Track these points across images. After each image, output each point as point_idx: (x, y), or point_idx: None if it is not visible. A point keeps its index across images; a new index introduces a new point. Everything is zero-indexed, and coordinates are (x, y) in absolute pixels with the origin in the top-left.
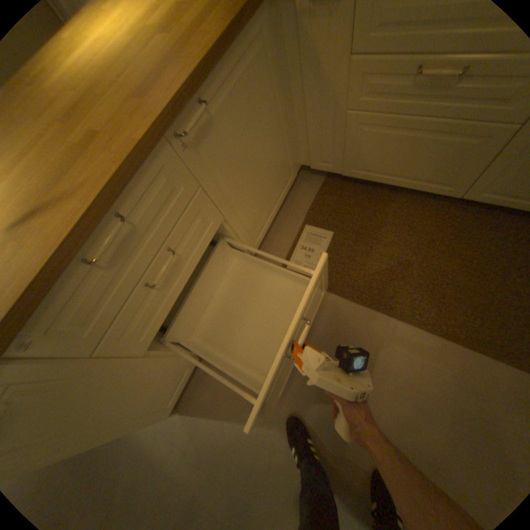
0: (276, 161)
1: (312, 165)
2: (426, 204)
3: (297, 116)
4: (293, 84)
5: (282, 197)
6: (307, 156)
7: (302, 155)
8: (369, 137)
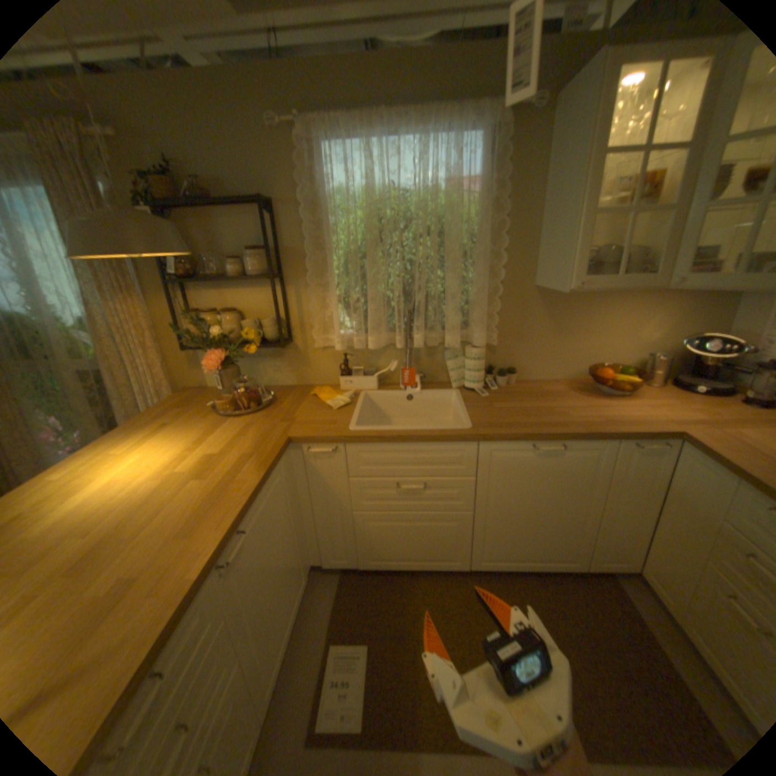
0: (289, 569)
1: (324, 565)
2: (446, 584)
3: (305, 519)
4: (300, 496)
5: (295, 613)
6: (317, 555)
7: (311, 555)
8: (376, 530)
